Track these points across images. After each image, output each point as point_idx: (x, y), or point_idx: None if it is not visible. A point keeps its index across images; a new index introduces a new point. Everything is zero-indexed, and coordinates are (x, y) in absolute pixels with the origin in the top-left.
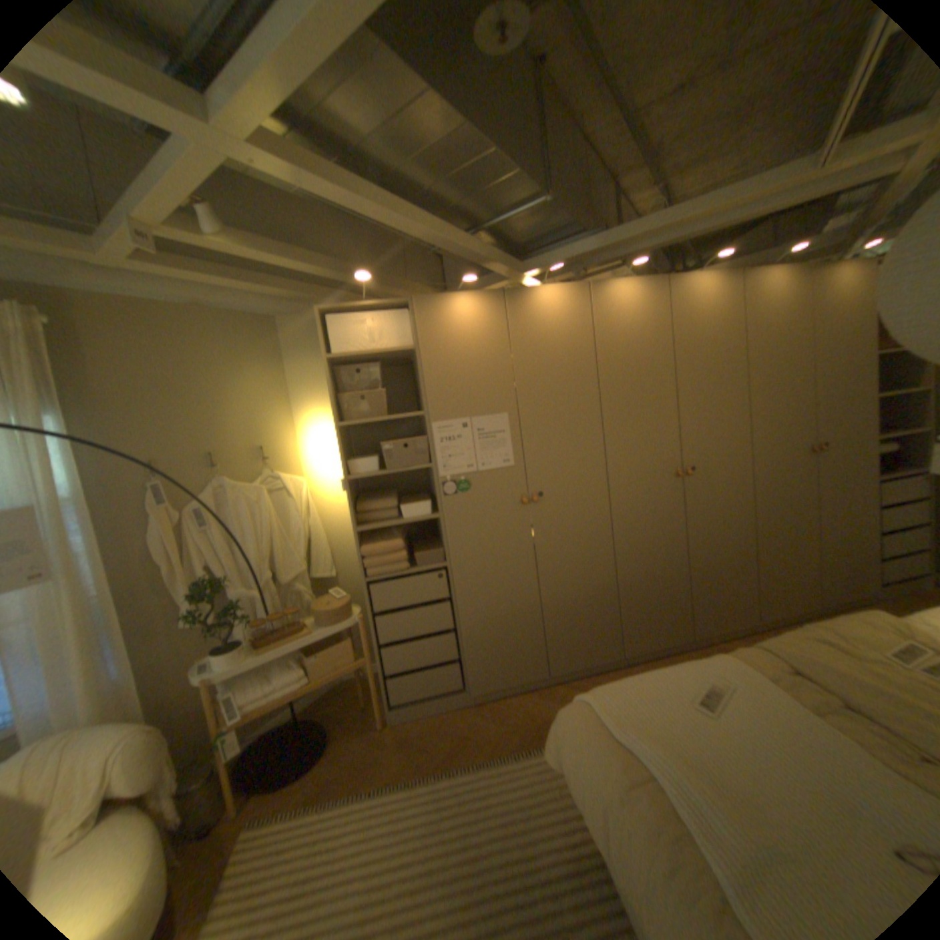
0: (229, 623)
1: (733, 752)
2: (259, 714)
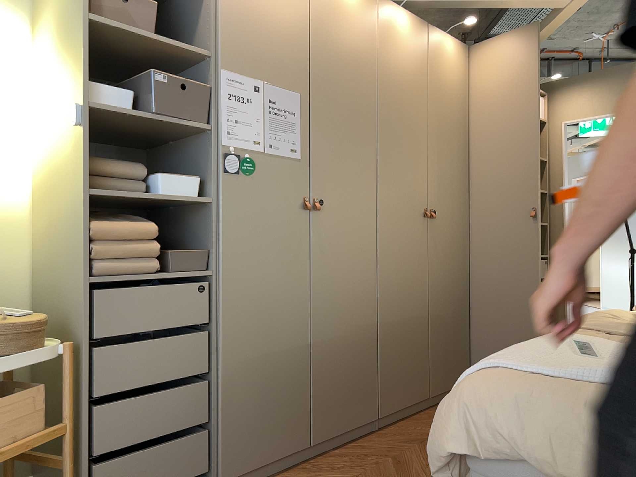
0: None
1: None
2: None
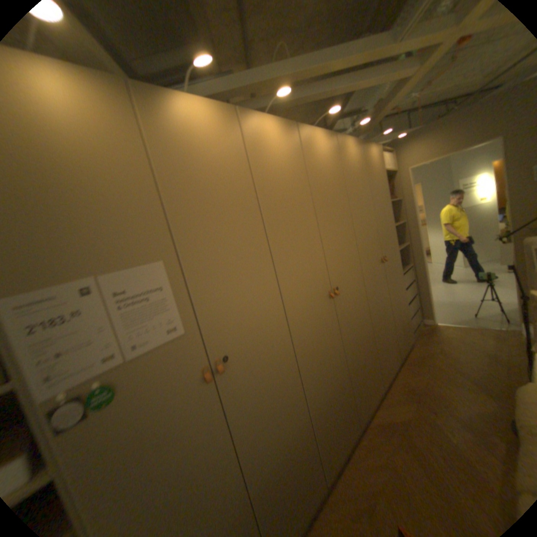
0: None
1: None
2: None
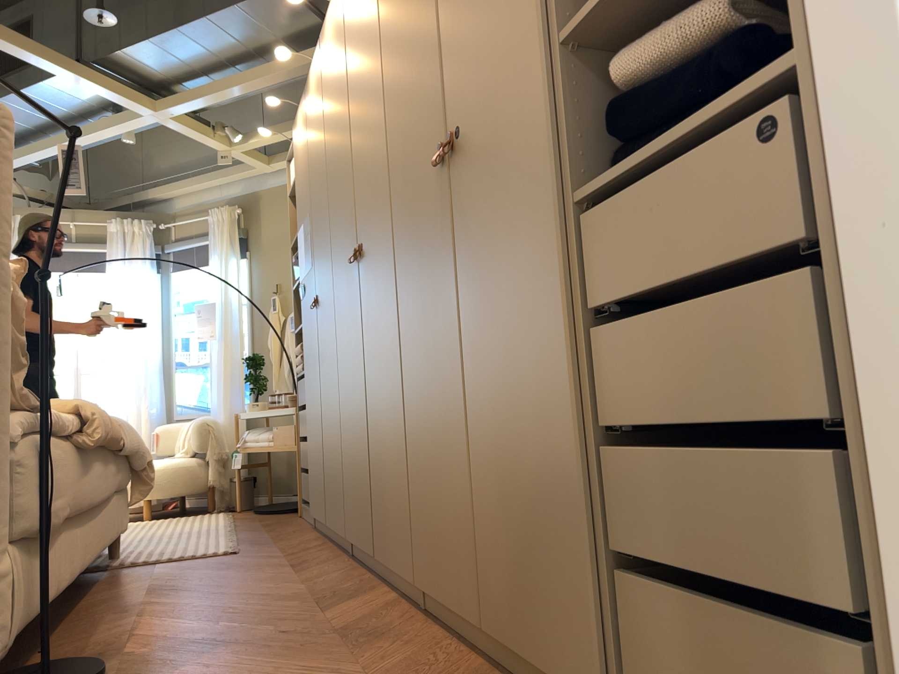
0: (265, 385)
1: None
2: (256, 447)
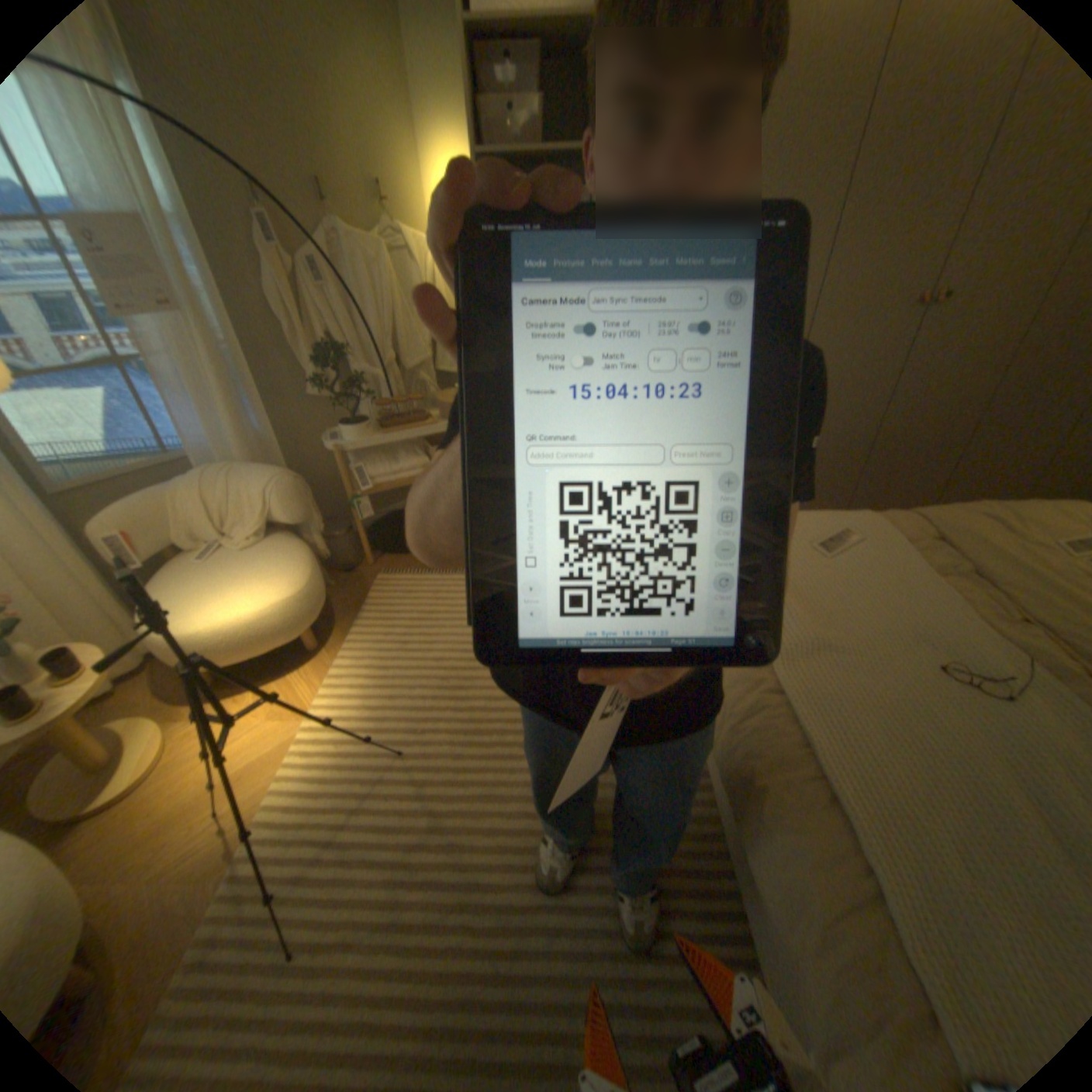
0: (354, 397)
1: (830, 582)
2: (387, 488)
